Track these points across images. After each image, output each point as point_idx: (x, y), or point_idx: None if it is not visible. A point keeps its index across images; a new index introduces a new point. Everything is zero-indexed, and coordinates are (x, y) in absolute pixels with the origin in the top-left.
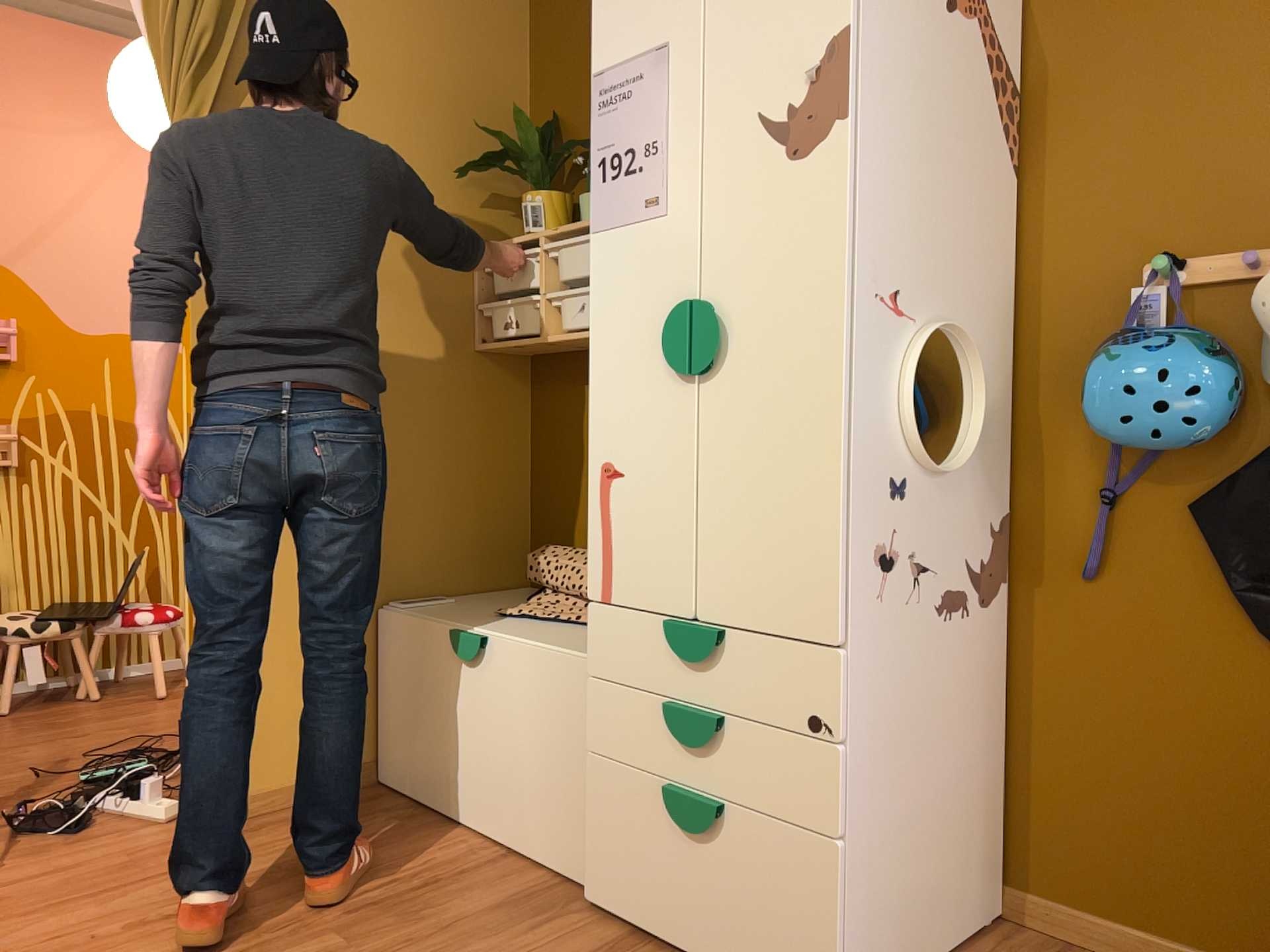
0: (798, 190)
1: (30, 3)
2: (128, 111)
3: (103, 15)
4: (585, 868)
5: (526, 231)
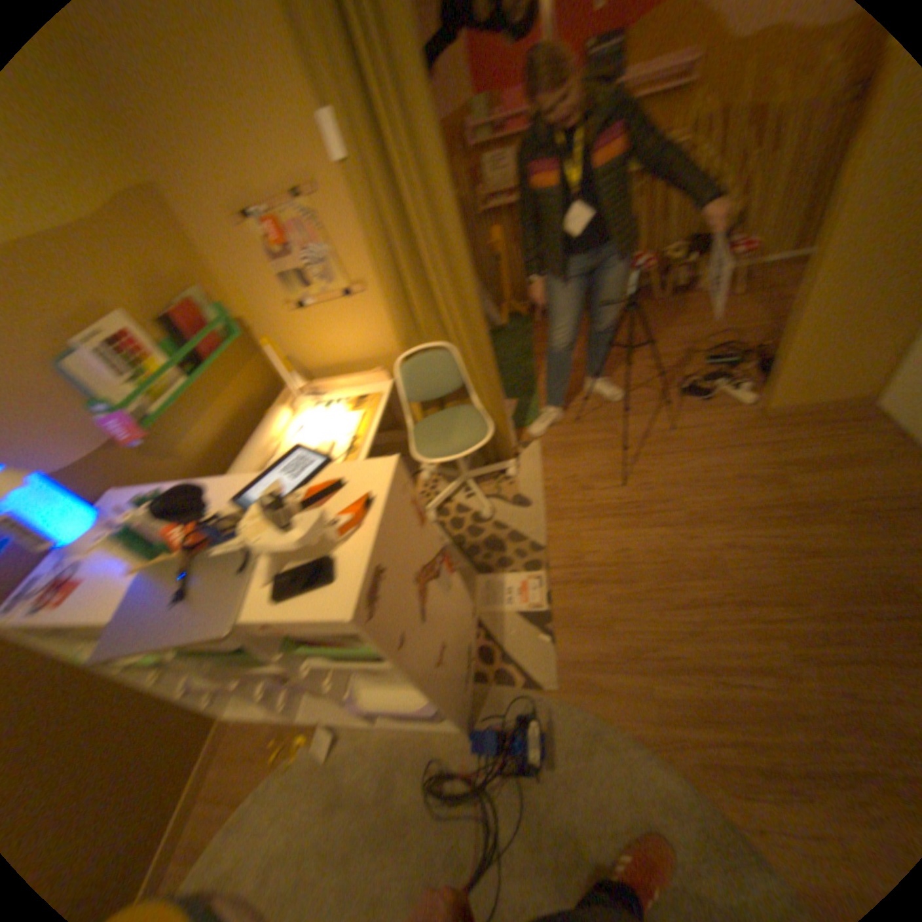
0: None
1: None
2: None
3: None
4: None
5: None
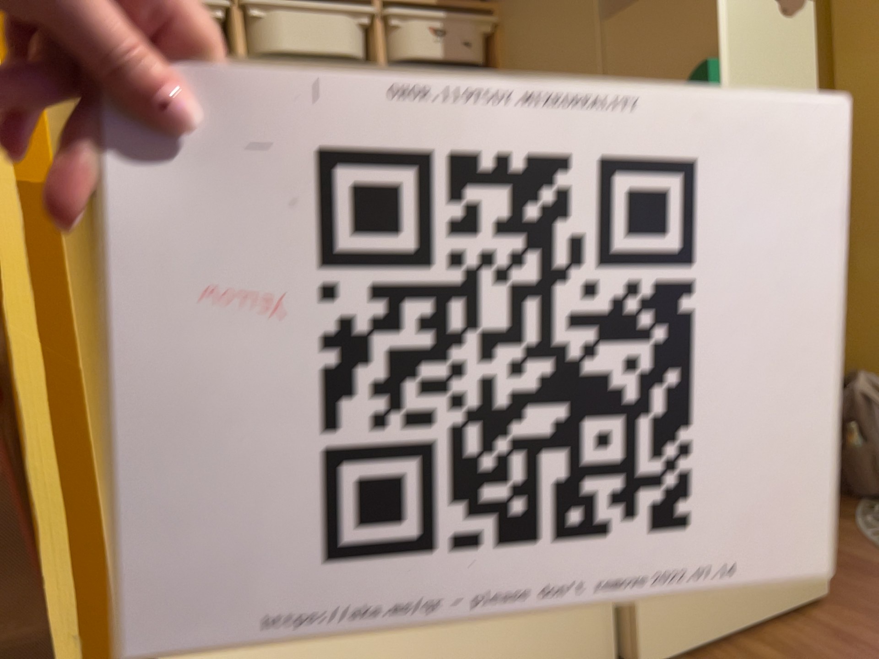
0: (791, 38)
1: None
2: None
3: None
4: (642, 642)
5: None
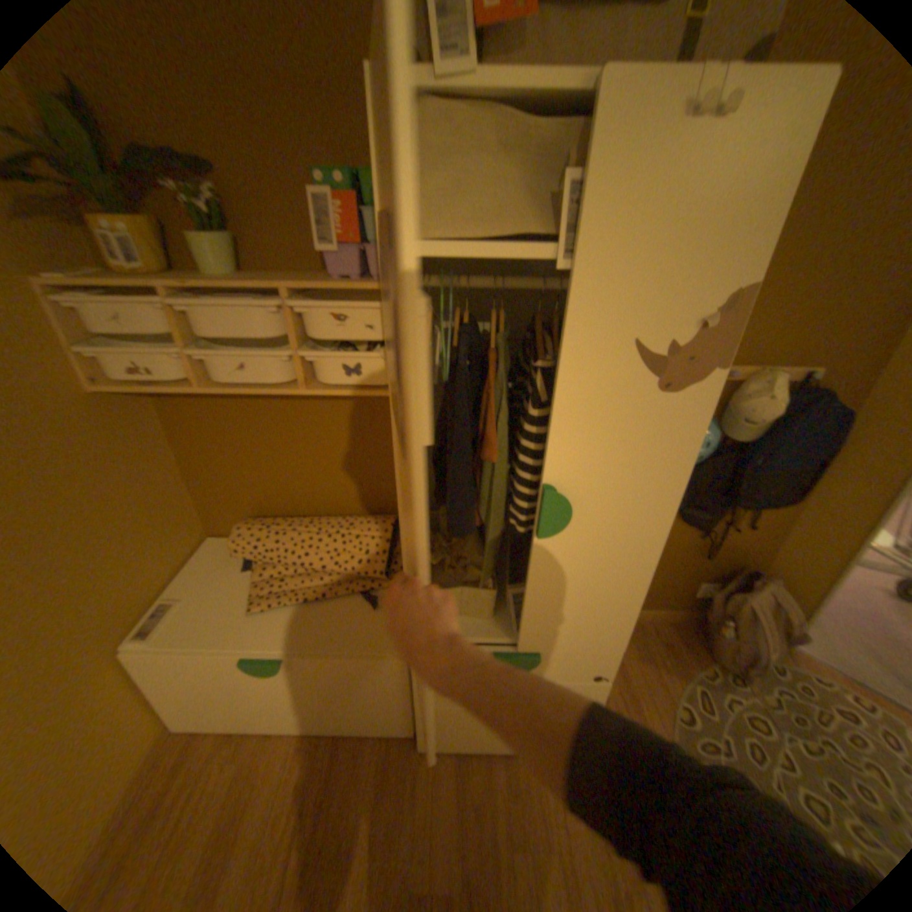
0: (661, 417)
1: None
2: None
3: None
4: (417, 743)
5: (114, 263)
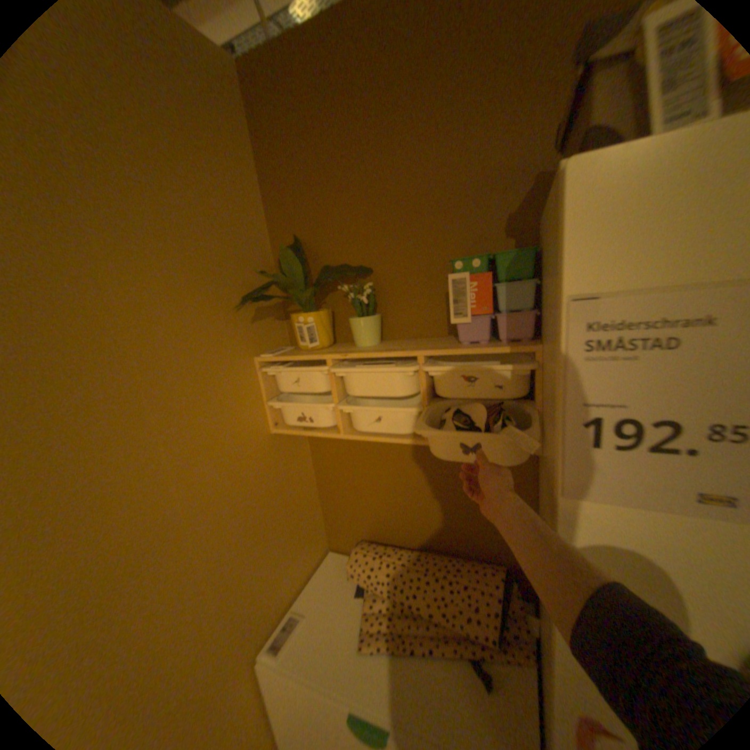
0: None
1: None
2: None
3: None
4: None
5: (301, 343)
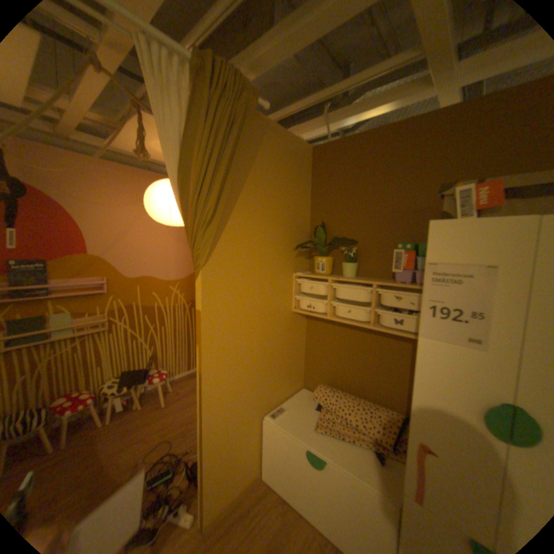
0: None
1: (102, 154)
2: (150, 210)
3: (131, 159)
4: None
5: (316, 270)
